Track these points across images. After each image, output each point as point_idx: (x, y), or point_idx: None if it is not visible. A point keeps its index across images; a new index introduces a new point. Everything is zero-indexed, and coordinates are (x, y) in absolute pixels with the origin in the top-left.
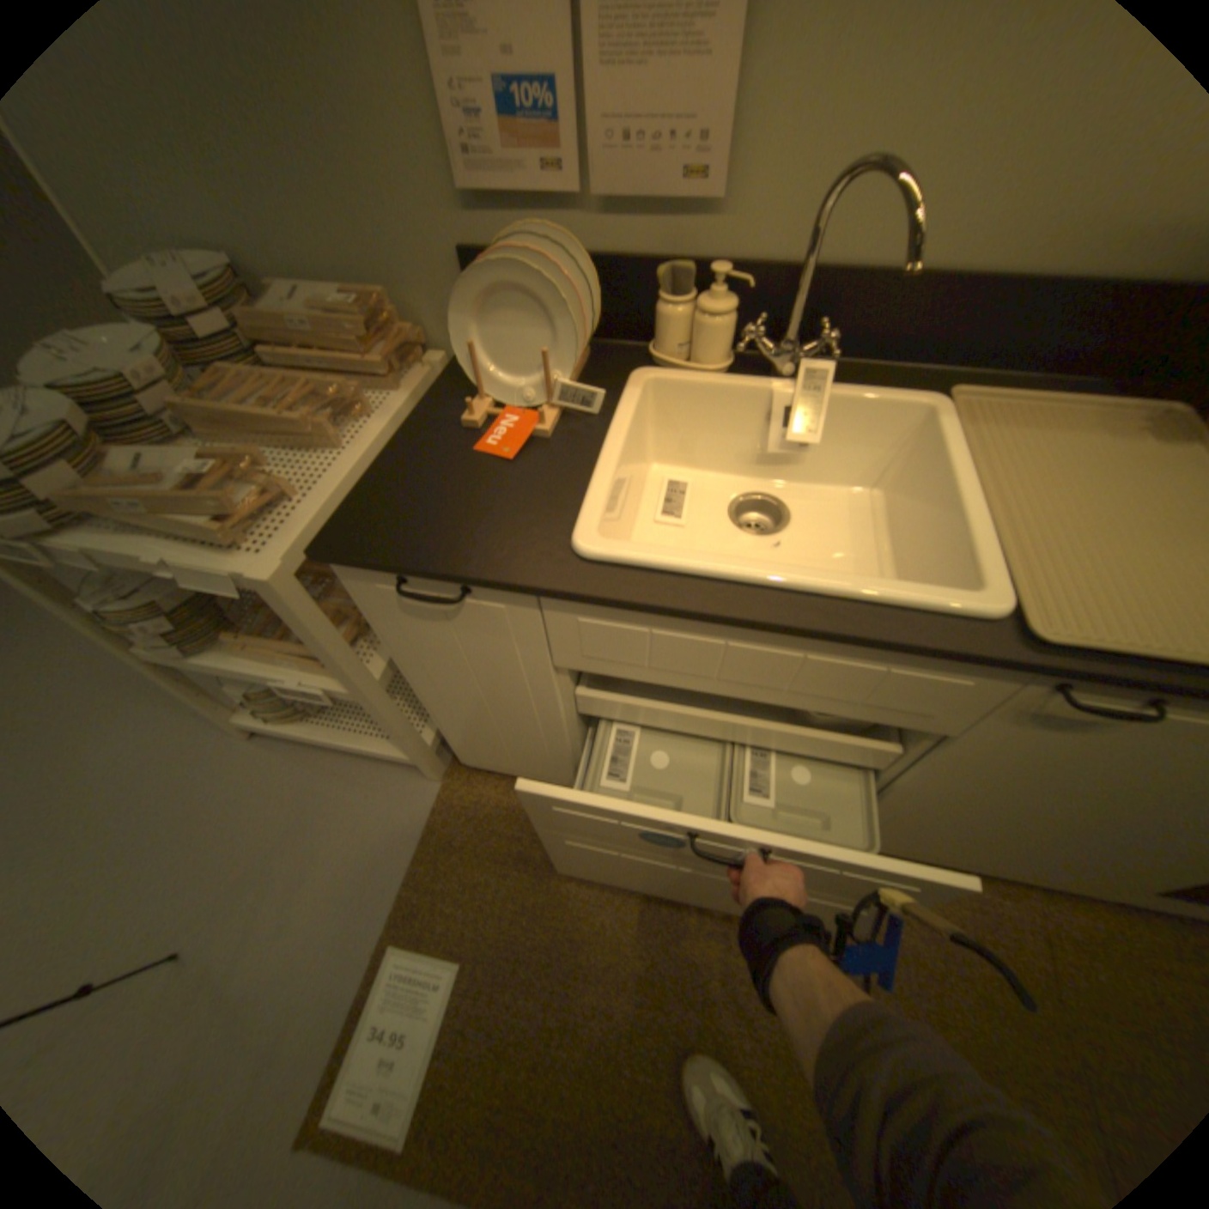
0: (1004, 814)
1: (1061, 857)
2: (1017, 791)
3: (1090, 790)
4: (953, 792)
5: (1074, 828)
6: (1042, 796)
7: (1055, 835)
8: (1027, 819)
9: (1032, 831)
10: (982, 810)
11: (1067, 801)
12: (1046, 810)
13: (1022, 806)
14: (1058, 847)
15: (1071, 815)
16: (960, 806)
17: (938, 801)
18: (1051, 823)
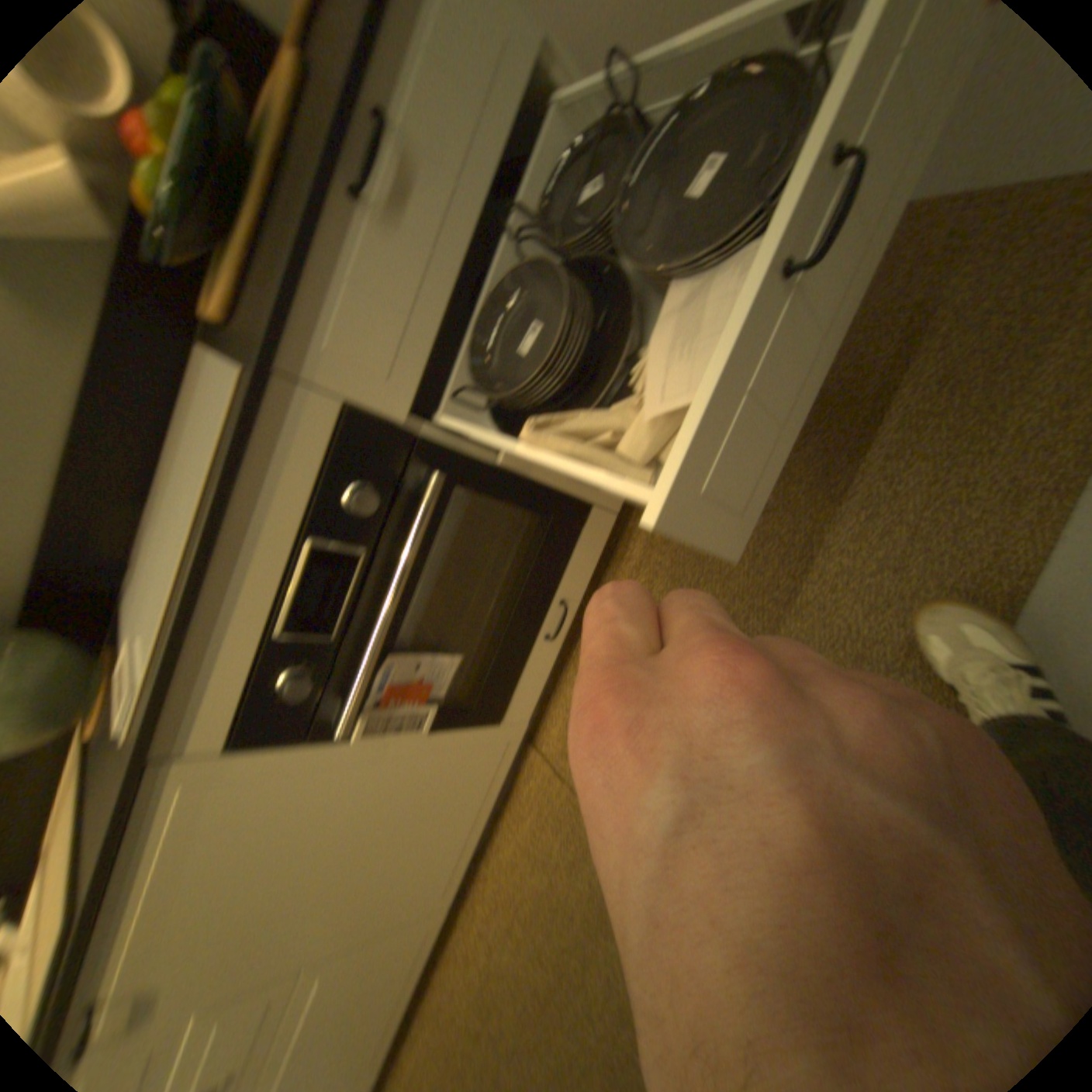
0: (340, 904)
1: (426, 821)
2: (287, 935)
3: (271, 916)
4: (302, 952)
5: (356, 864)
6: (292, 921)
7: (377, 858)
8: (345, 891)
9: (372, 871)
10: (335, 917)
11: (298, 907)
12: (322, 899)
13: (317, 913)
14: (402, 839)
15: (328, 885)
16: (330, 930)
17: (325, 943)
18: (351, 878)
